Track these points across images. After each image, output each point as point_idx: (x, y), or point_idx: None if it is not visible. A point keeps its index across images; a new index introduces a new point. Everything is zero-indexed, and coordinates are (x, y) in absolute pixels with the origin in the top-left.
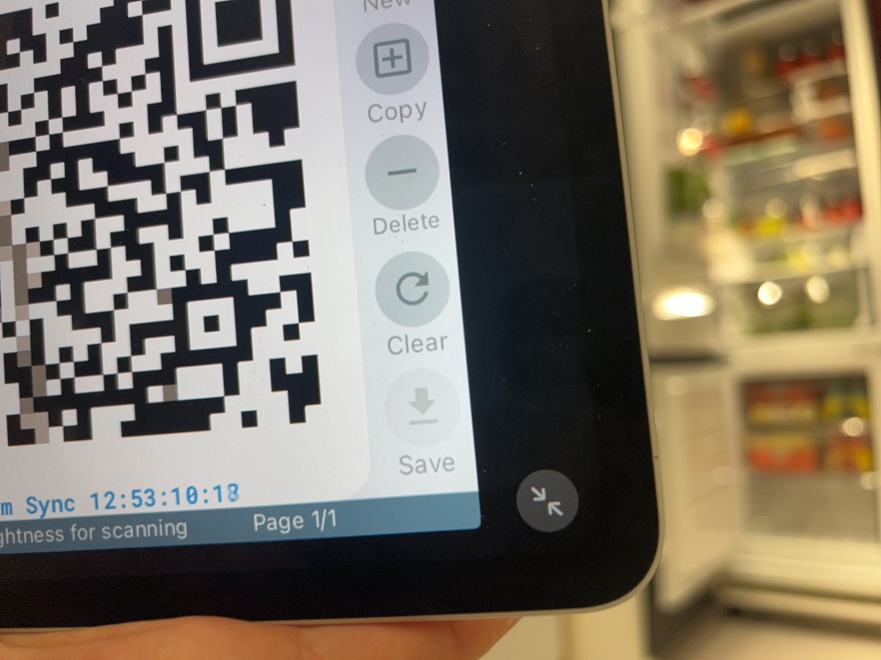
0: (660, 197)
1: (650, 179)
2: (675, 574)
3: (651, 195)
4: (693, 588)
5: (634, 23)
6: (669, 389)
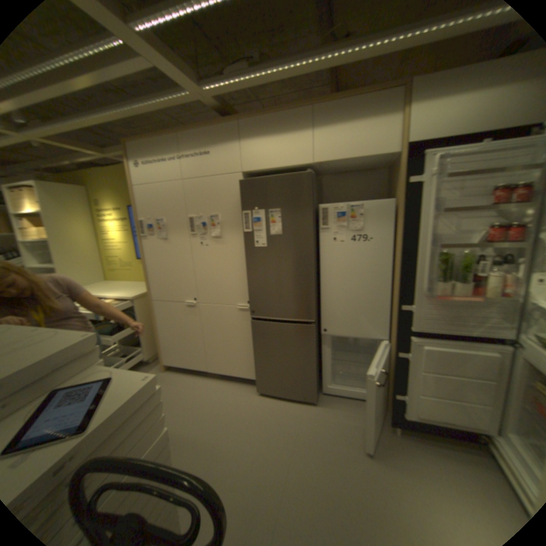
0: (435, 267)
1: (427, 259)
2: (409, 410)
3: (427, 266)
4: (426, 422)
5: (429, 181)
6: (422, 348)
